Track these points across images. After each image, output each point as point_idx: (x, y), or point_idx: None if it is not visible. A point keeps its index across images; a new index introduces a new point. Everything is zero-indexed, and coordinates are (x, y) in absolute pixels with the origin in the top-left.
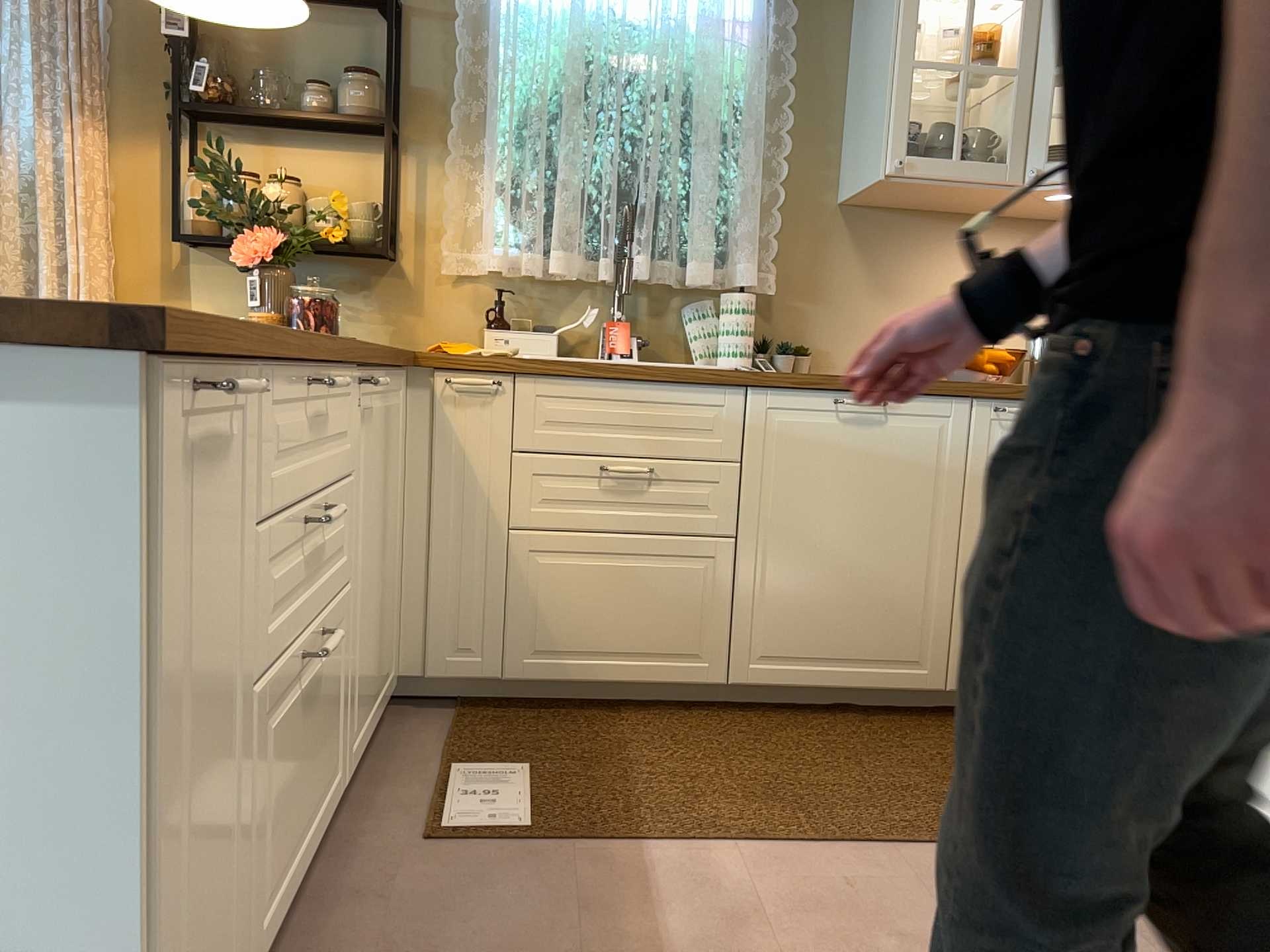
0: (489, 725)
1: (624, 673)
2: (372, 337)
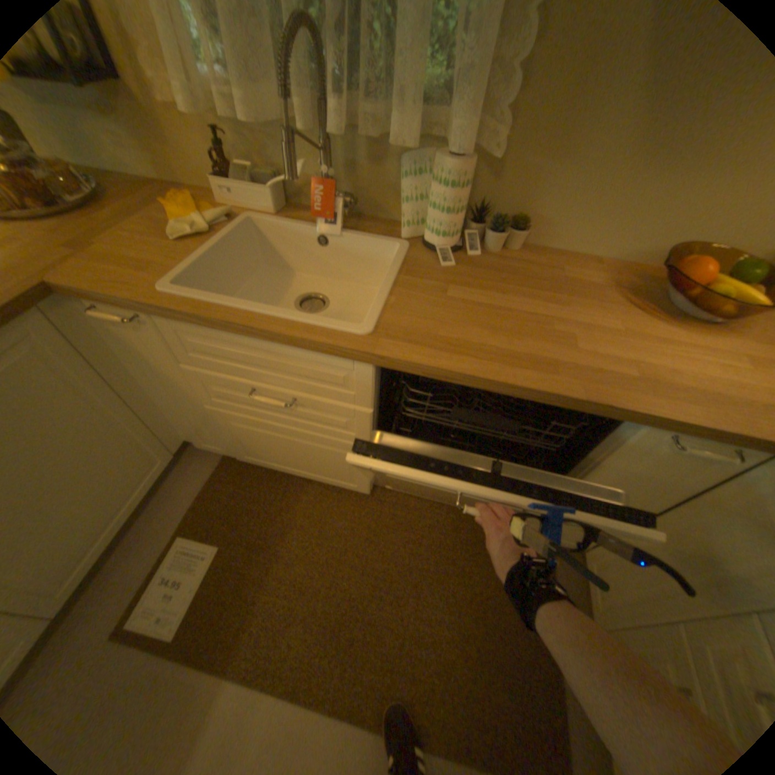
0: (229, 482)
1: (305, 476)
2: (139, 164)
